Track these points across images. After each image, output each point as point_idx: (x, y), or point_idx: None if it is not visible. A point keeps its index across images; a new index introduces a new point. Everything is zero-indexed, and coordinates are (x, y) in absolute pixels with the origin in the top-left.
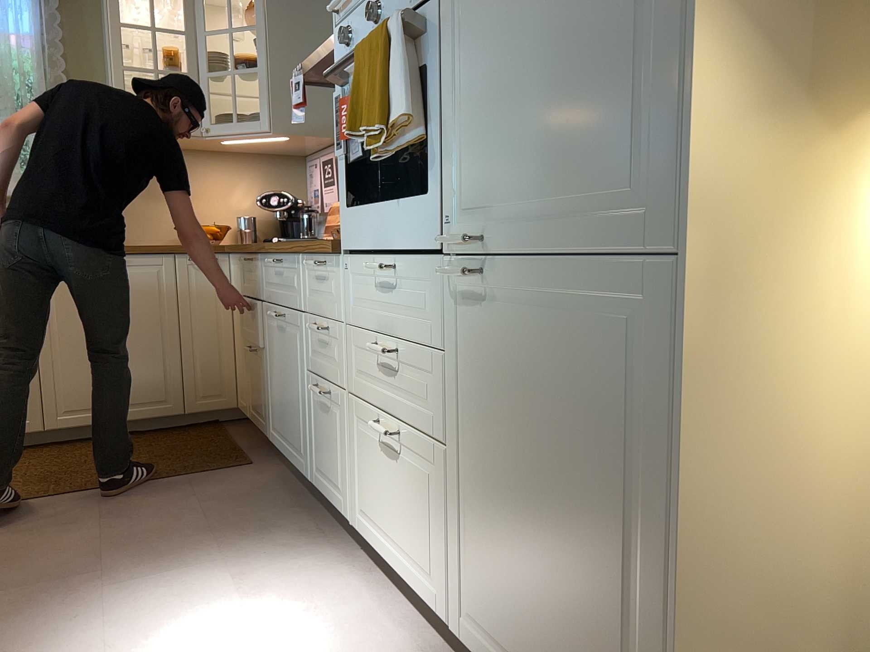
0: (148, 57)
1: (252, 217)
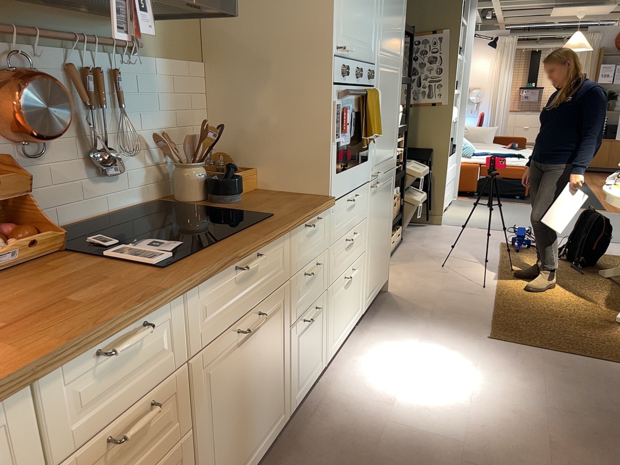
0: None
1: None
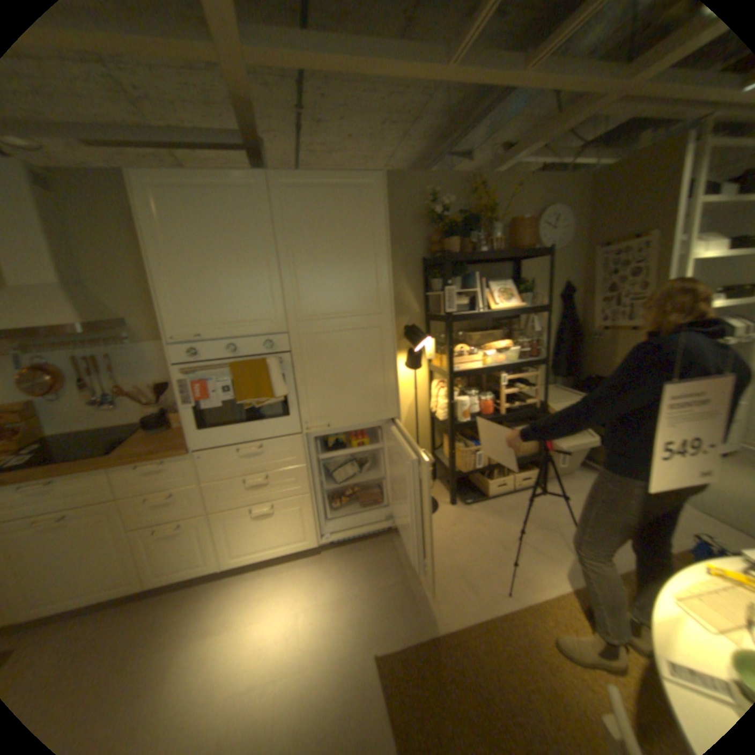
0: None
1: None
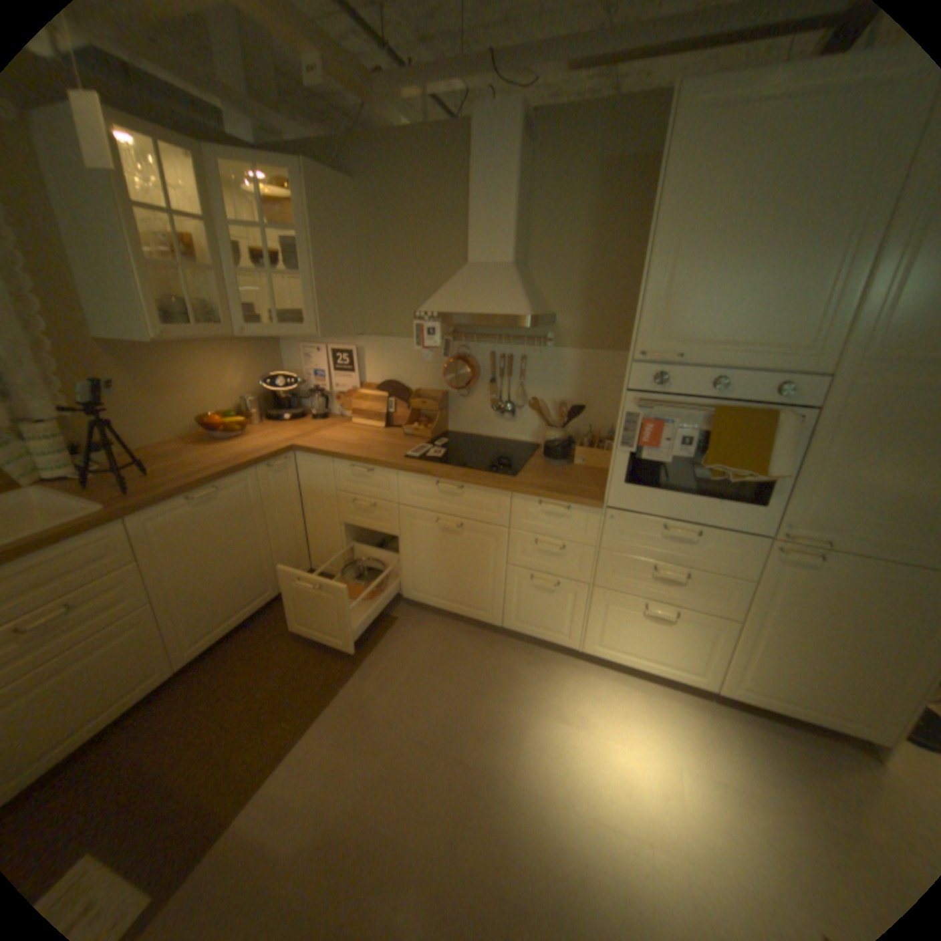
0: (158, 244)
1: (245, 395)
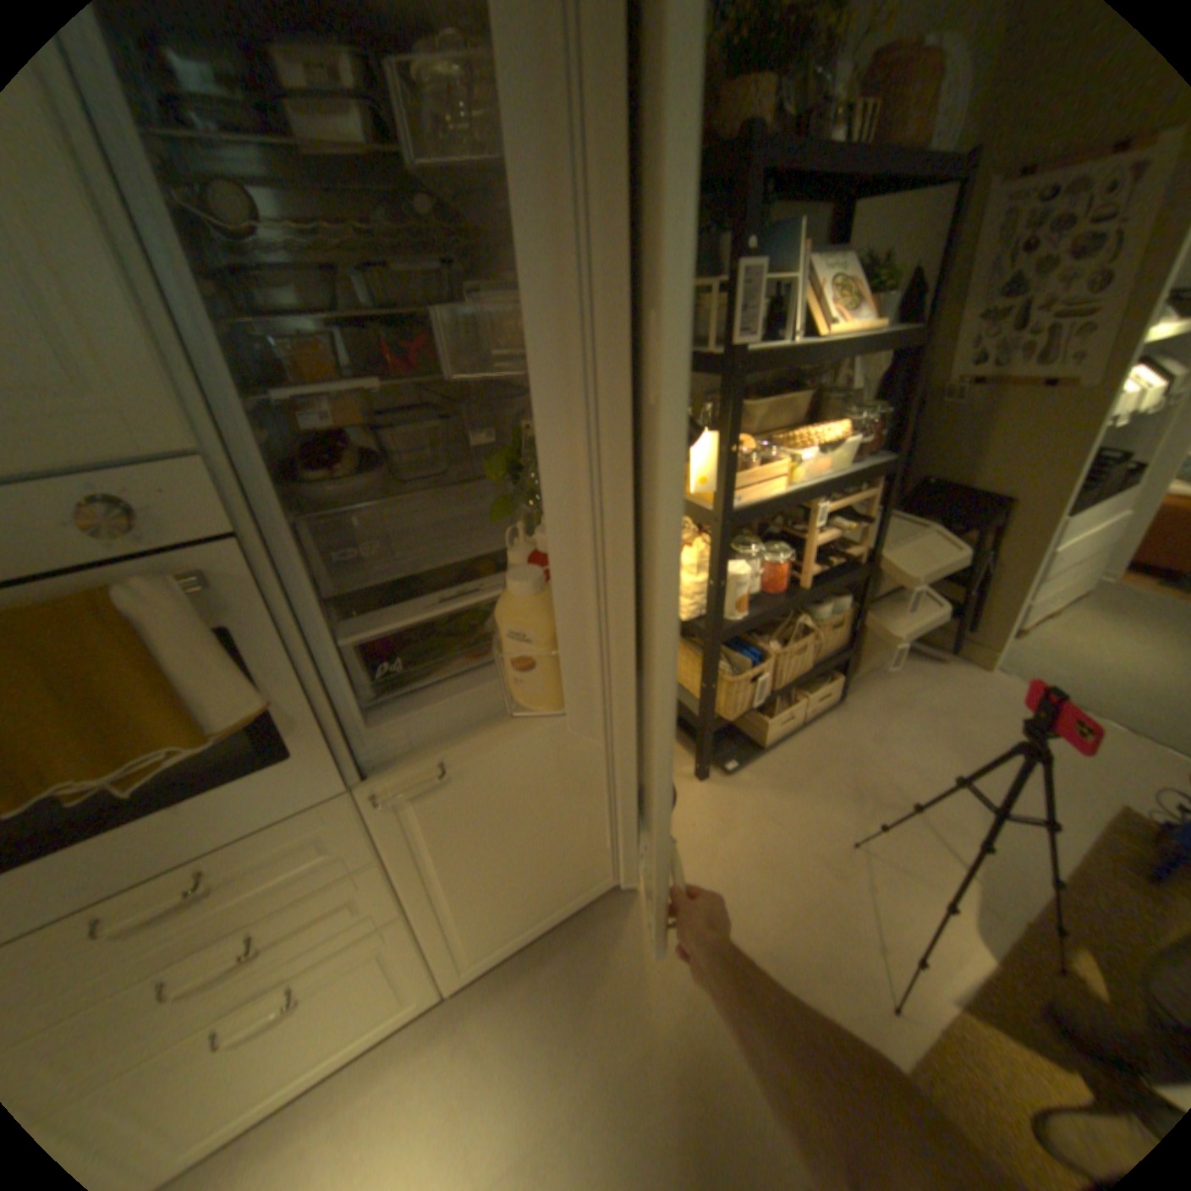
0: None
1: None
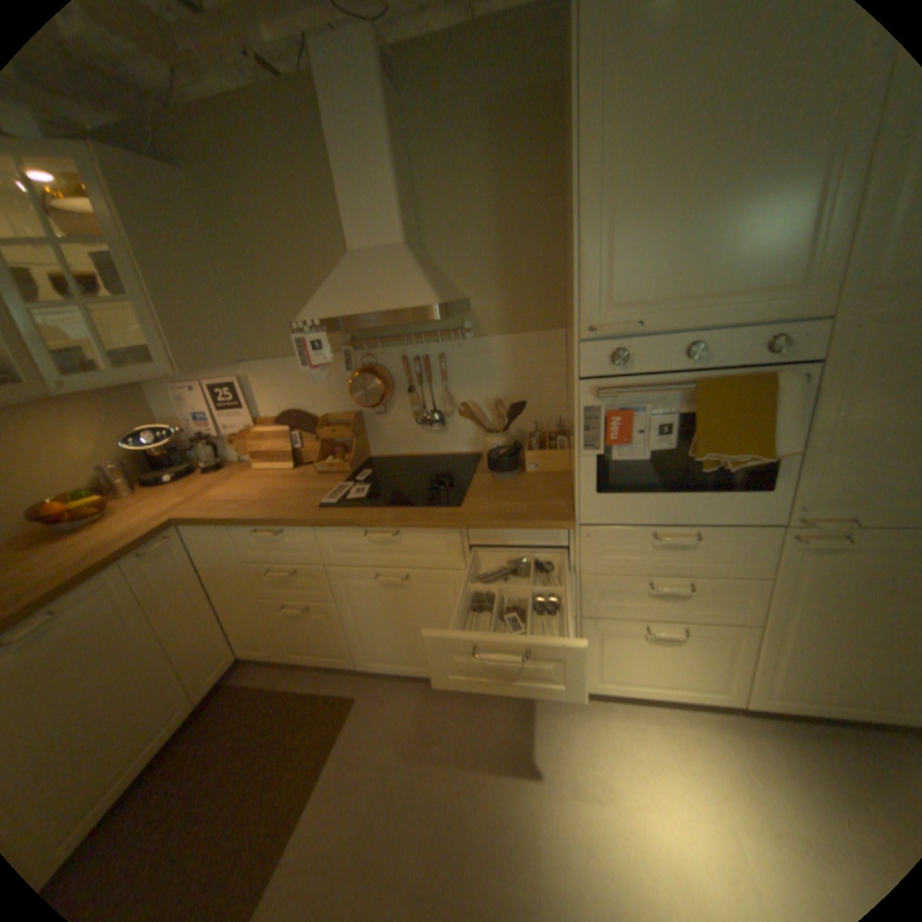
0: None
1: (104, 462)
